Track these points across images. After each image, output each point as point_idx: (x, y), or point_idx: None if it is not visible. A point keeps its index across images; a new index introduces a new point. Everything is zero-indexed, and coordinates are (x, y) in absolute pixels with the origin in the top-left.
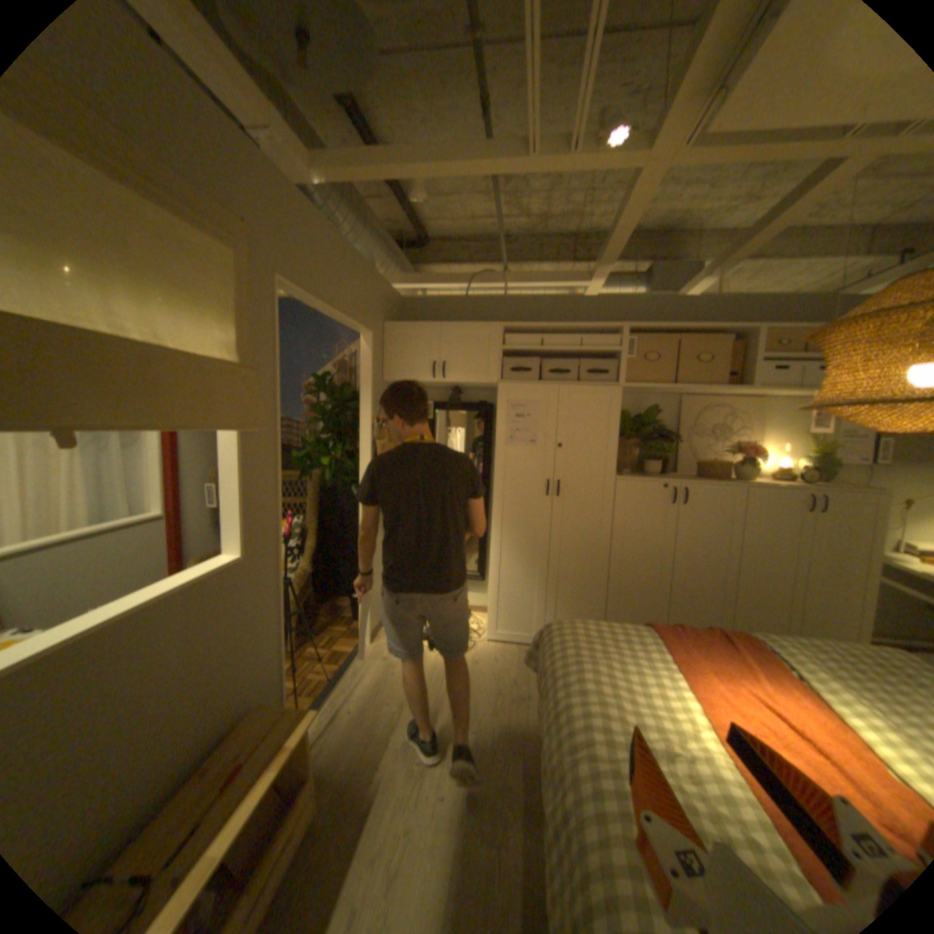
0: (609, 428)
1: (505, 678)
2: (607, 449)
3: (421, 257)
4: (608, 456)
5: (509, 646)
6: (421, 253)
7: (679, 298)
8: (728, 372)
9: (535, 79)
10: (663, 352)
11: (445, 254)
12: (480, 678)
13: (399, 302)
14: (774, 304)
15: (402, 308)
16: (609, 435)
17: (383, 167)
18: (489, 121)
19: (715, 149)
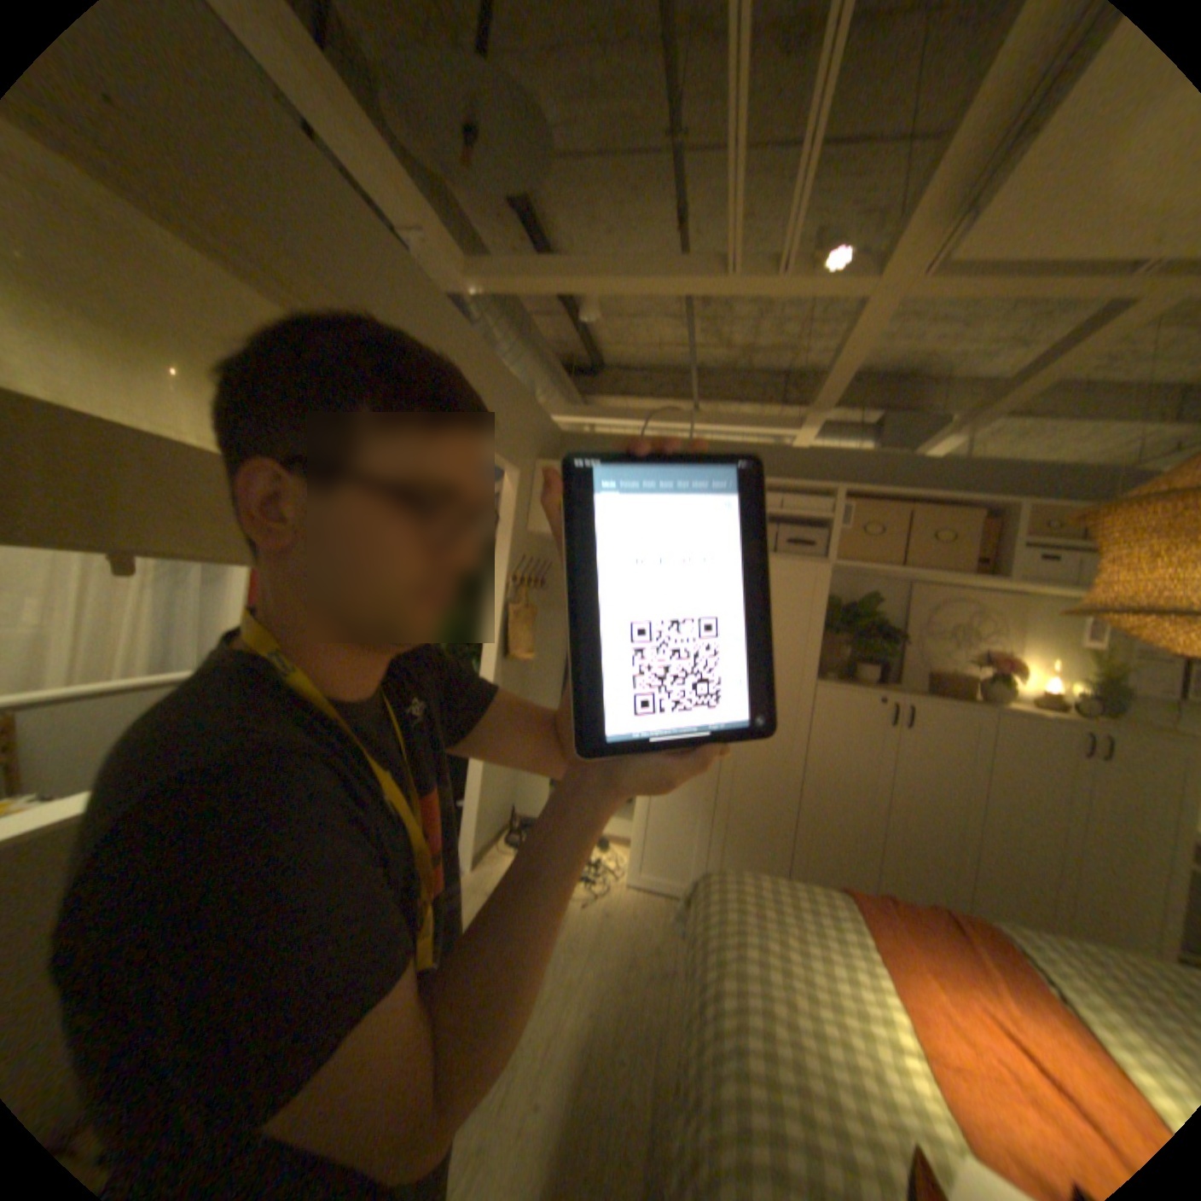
0: (812, 616)
1: (645, 942)
2: (808, 643)
3: (593, 386)
4: (808, 652)
5: (655, 897)
6: (594, 381)
7: (914, 458)
8: (977, 557)
9: (738, 189)
10: (890, 525)
11: (622, 384)
12: (611, 938)
13: (558, 437)
14: (1042, 474)
15: (560, 444)
16: (812, 625)
17: (550, 278)
18: (686, 234)
19: (963, 279)
